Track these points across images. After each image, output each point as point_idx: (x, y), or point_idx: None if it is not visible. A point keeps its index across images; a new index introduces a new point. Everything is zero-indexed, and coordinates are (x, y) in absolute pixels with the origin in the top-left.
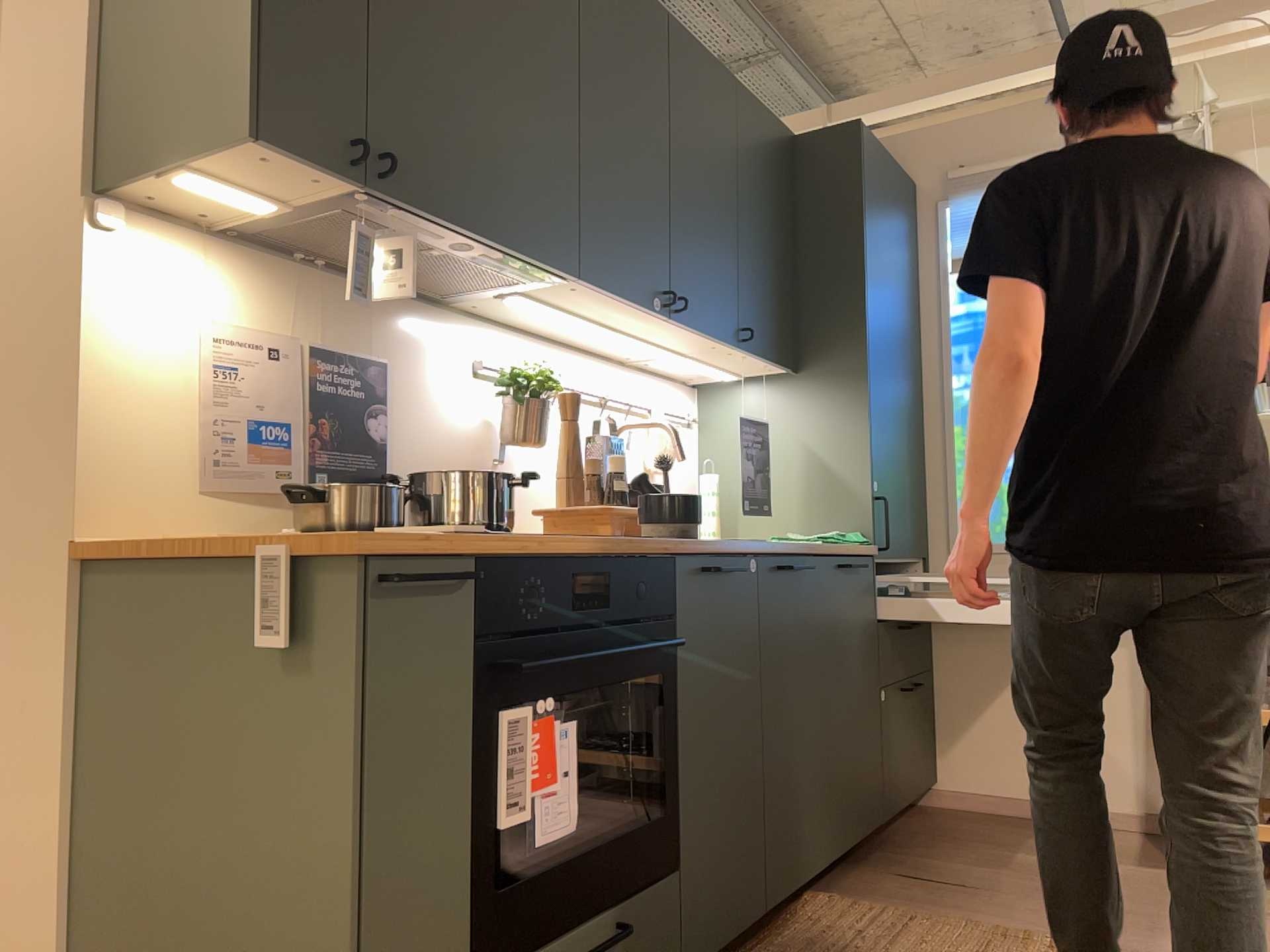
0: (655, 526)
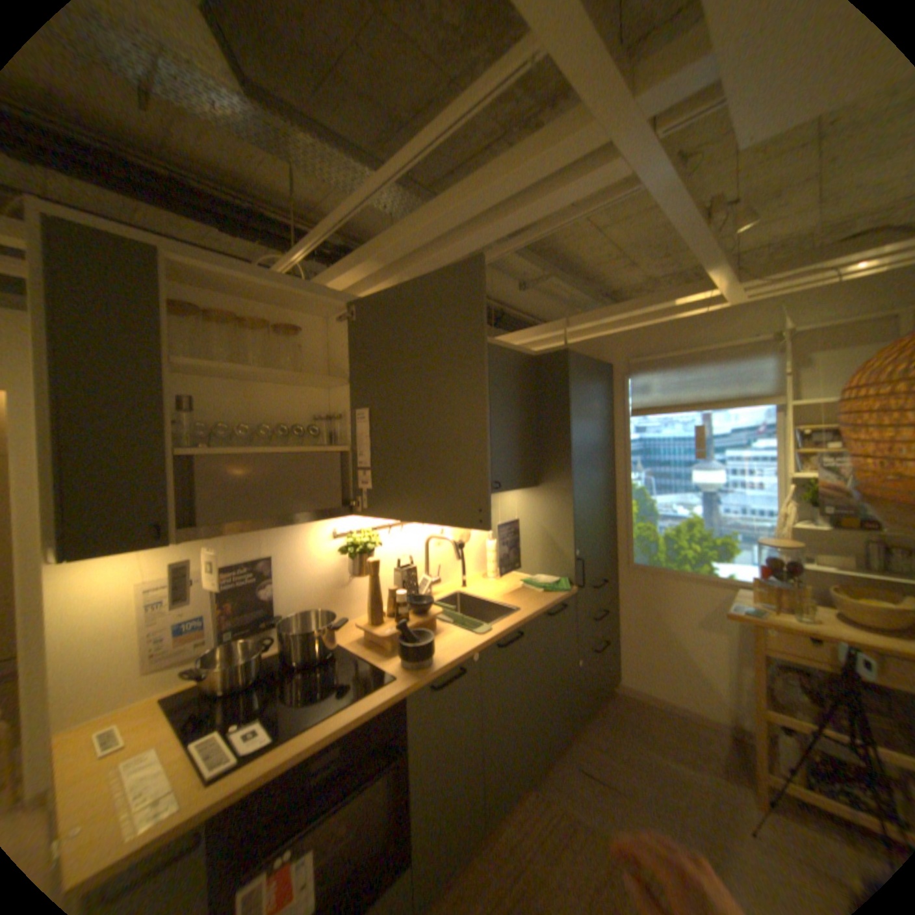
0: (402, 663)
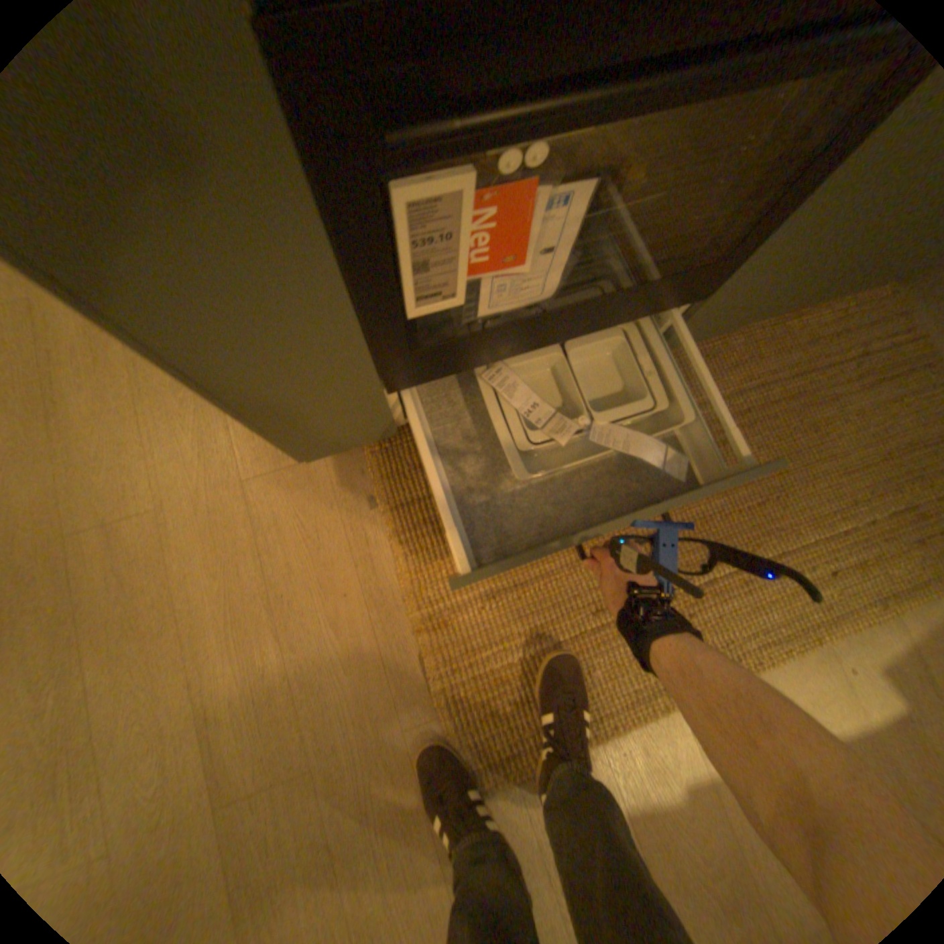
0: None
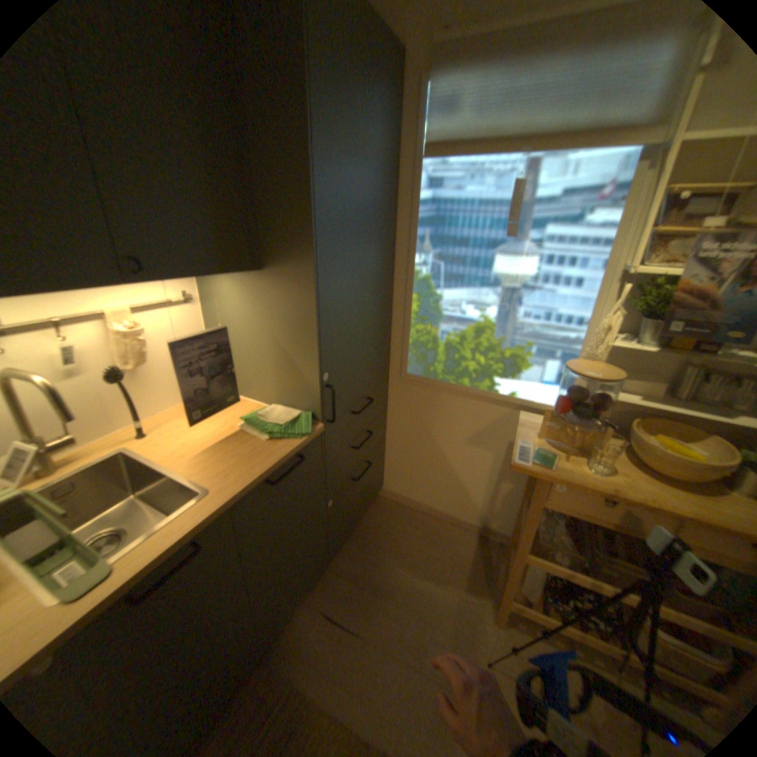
0: None
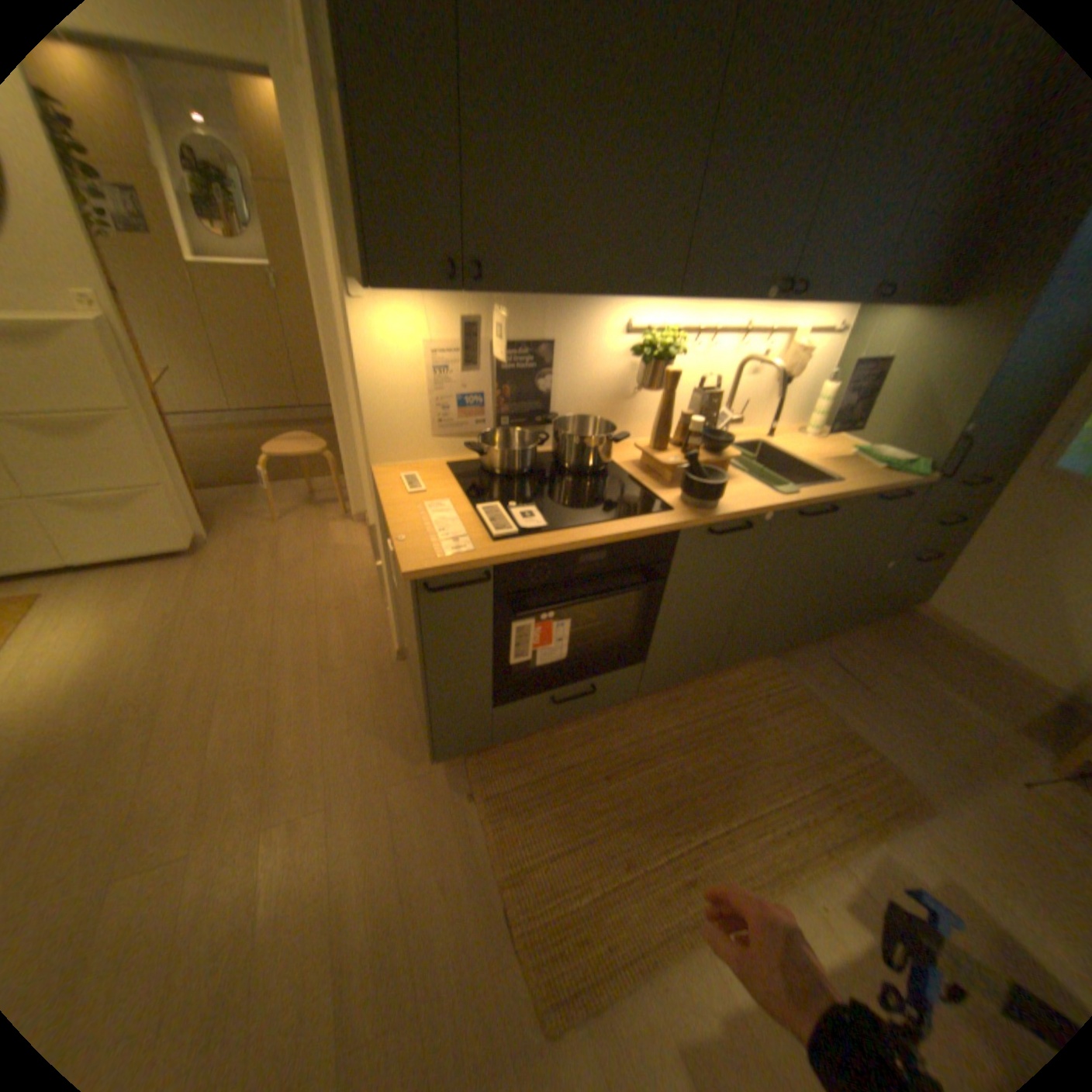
0: (681, 497)
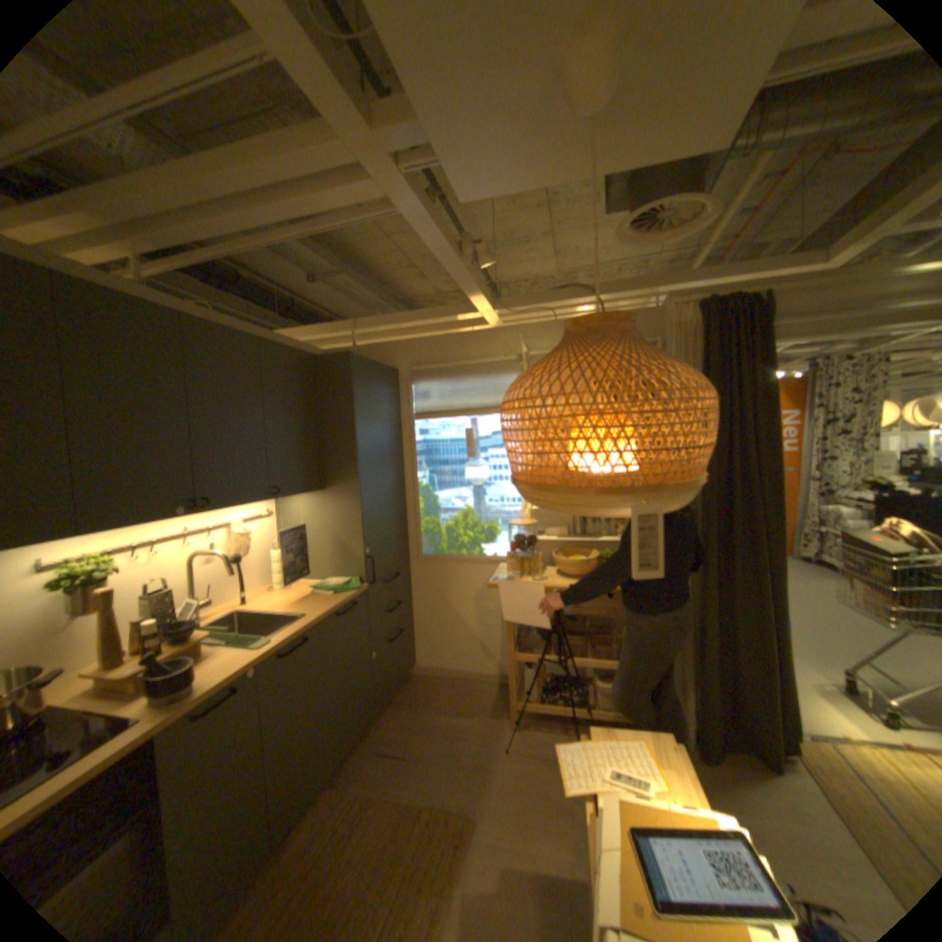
0: (147, 703)
